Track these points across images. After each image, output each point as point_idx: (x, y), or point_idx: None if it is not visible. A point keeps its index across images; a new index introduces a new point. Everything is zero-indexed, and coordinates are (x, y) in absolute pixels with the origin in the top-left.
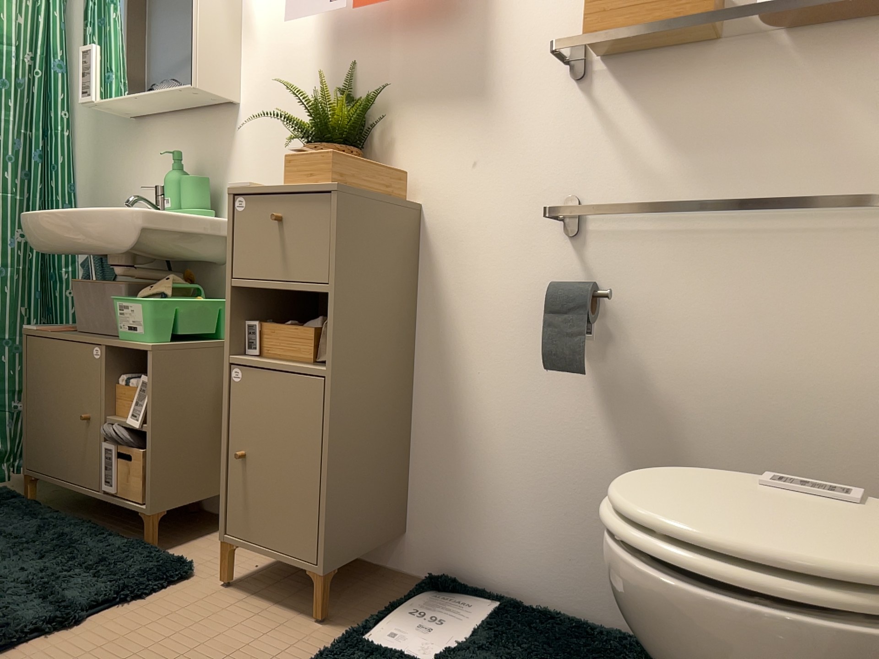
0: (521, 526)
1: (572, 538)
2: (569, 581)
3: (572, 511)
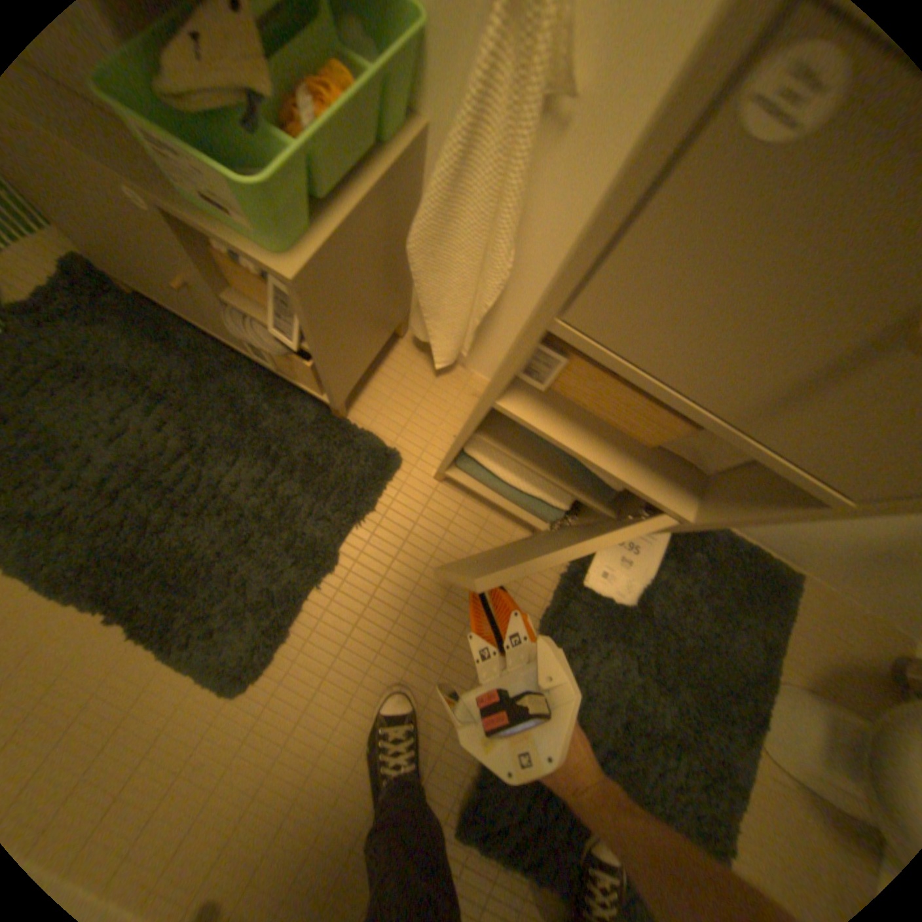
0: None
1: None
2: None
3: None
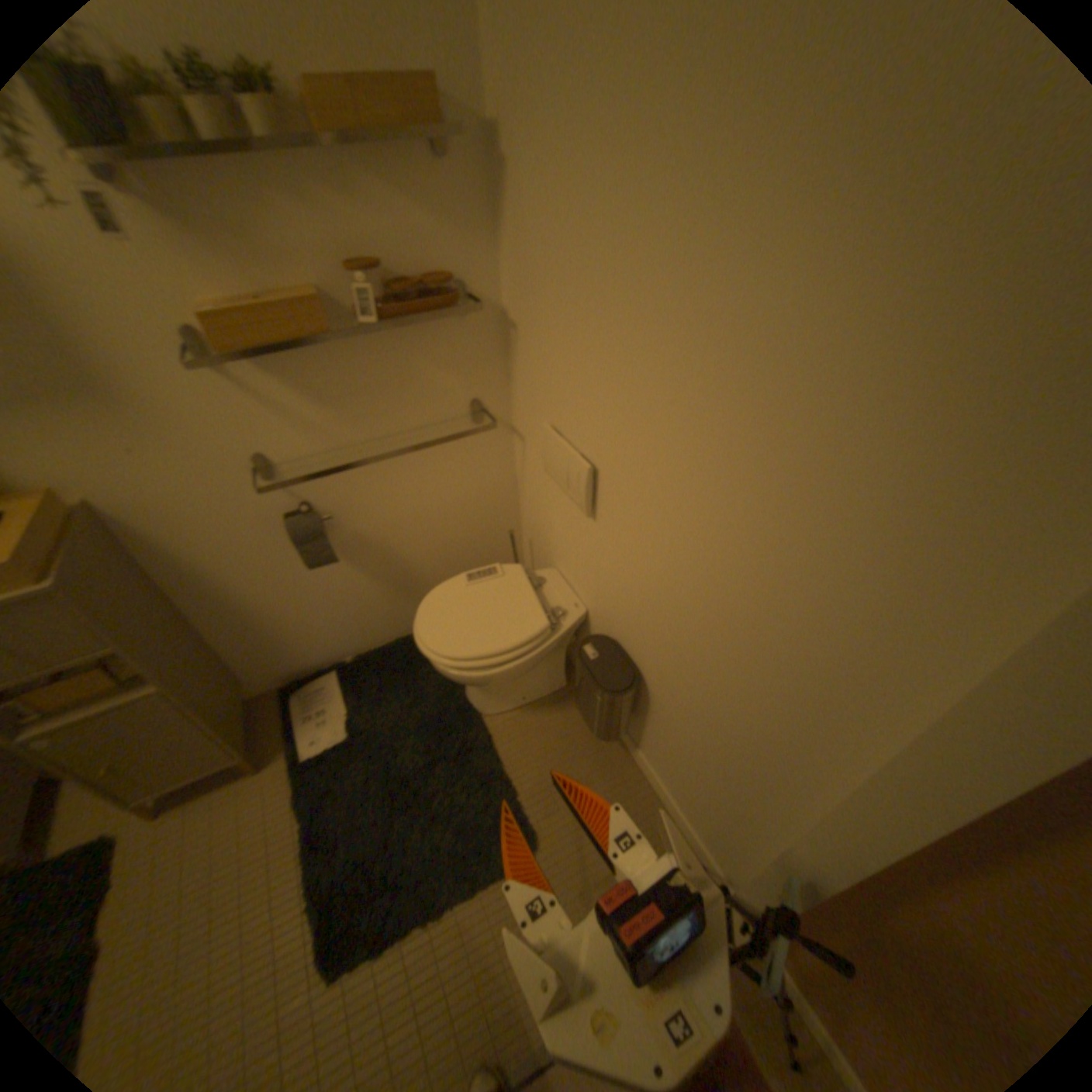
0: (320, 635)
1: (353, 622)
2: (361, 638)
3: (348, 613)
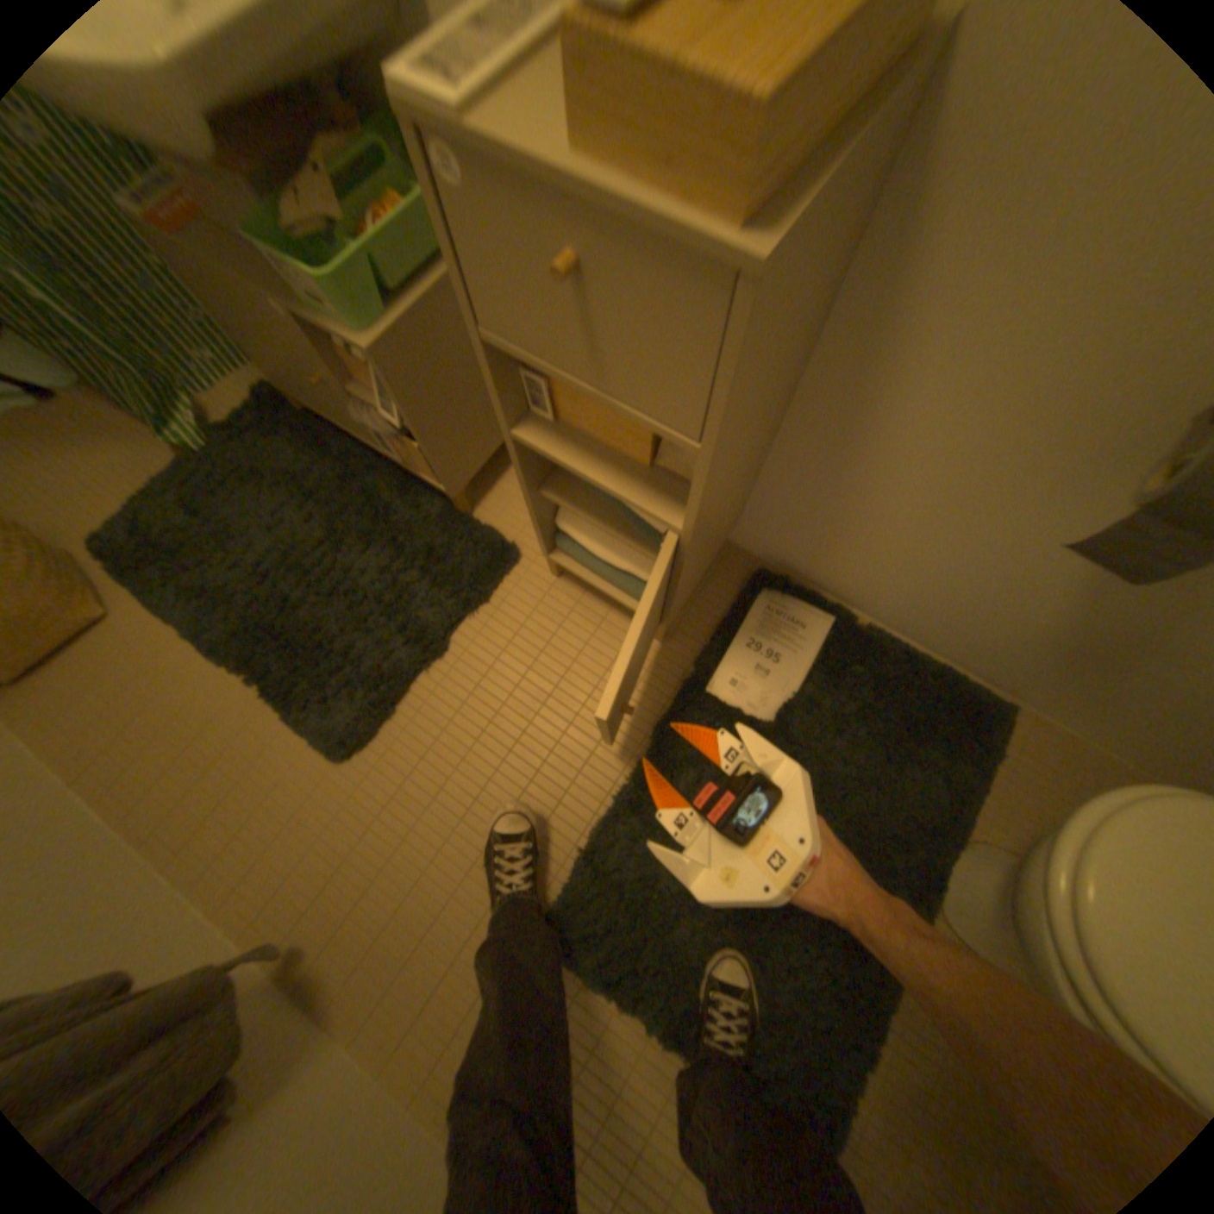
0: (889, 575)
1: (948, 606)
2: (921, 621)
3: (966, 595)
